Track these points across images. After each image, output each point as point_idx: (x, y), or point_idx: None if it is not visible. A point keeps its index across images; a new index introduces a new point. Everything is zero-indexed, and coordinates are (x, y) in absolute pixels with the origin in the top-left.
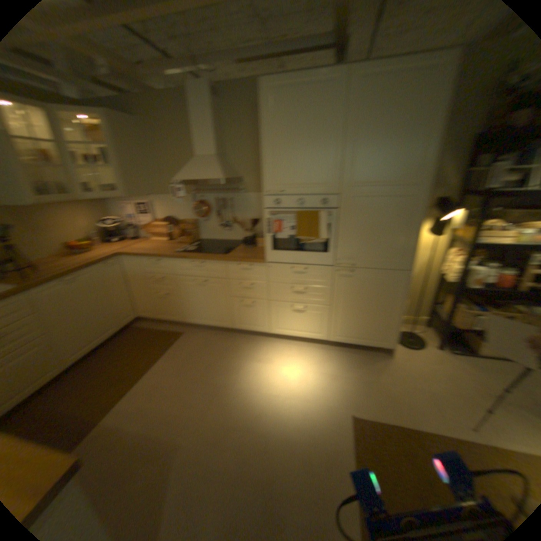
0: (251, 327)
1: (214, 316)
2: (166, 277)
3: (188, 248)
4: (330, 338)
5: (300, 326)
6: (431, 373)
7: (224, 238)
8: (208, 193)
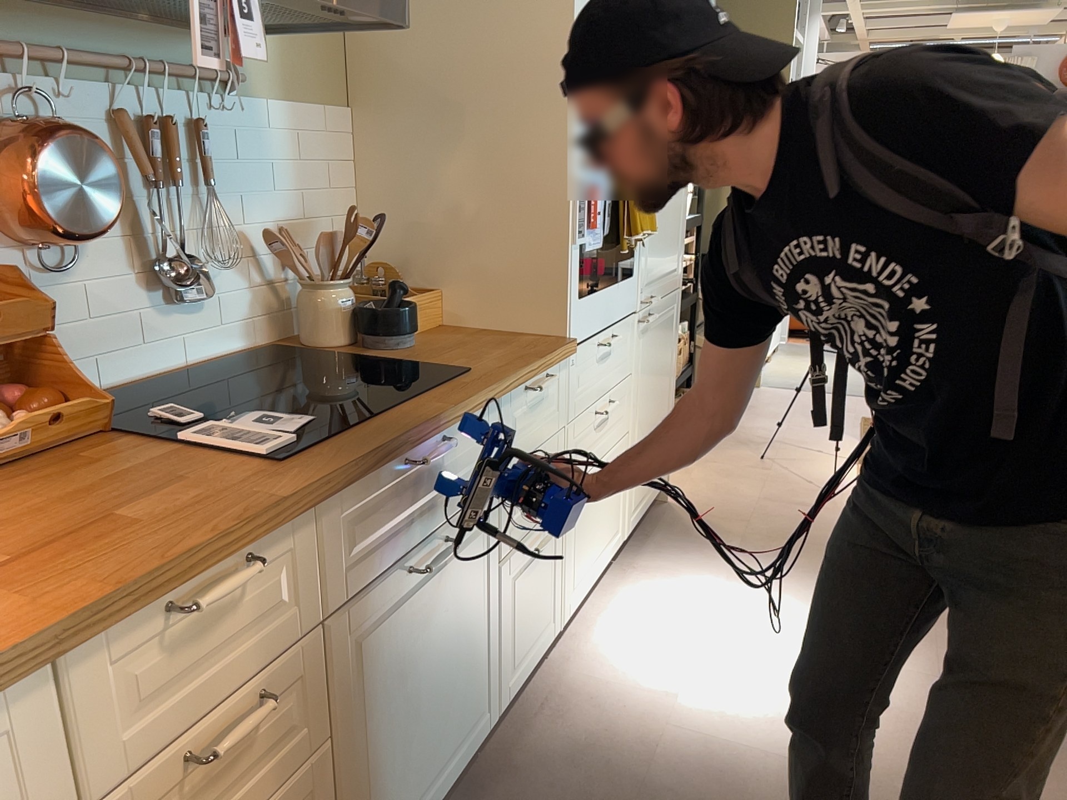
0: (529, 660)
1: (447, 736)
2: (277, 694)
3: (261, 435)
4: (625, 531)
5: (598, 540)
6: (710, 484)
7: (158, 373)
8: (55, 82)
